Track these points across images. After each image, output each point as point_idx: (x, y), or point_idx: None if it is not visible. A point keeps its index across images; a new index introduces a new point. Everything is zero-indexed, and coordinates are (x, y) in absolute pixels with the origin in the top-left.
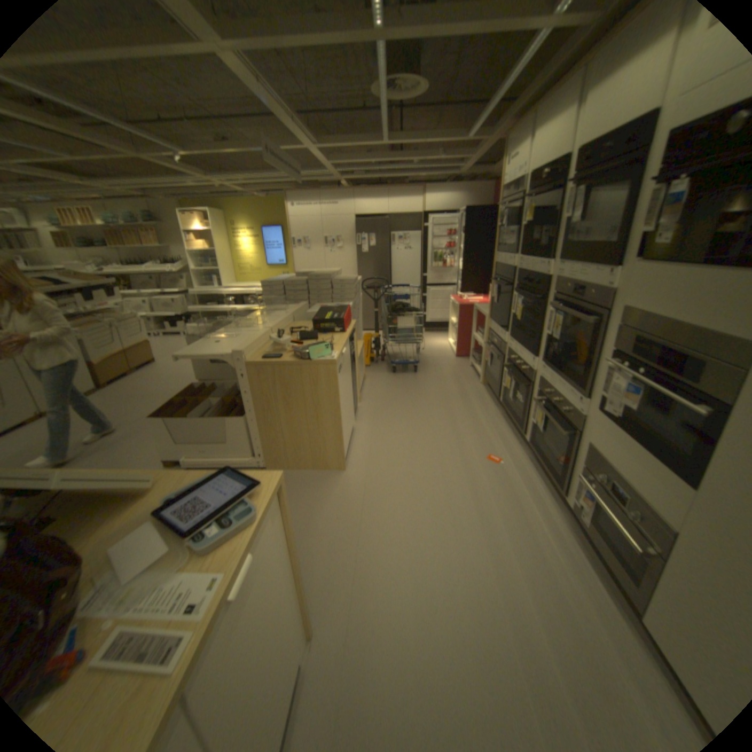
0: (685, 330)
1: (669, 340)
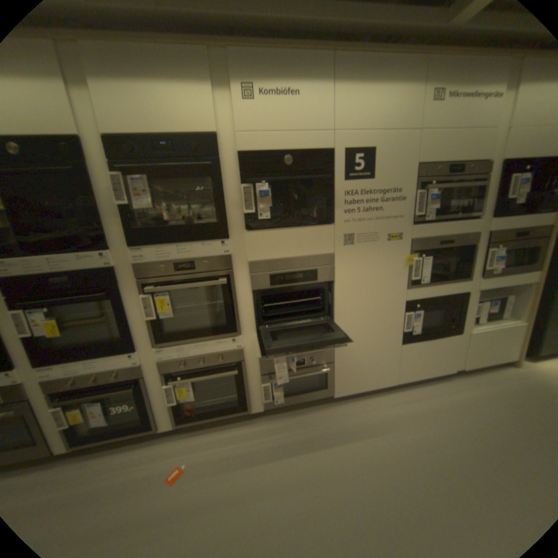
0: (300, 260)
1: (288, 269)
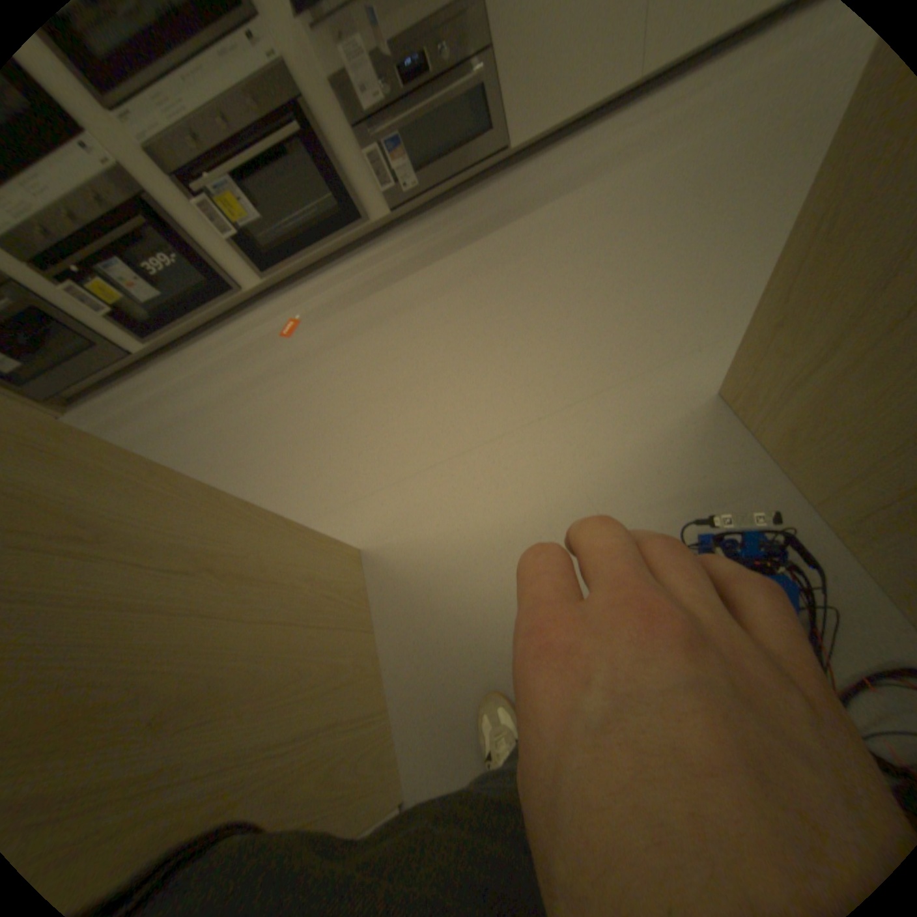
0: None
1: None
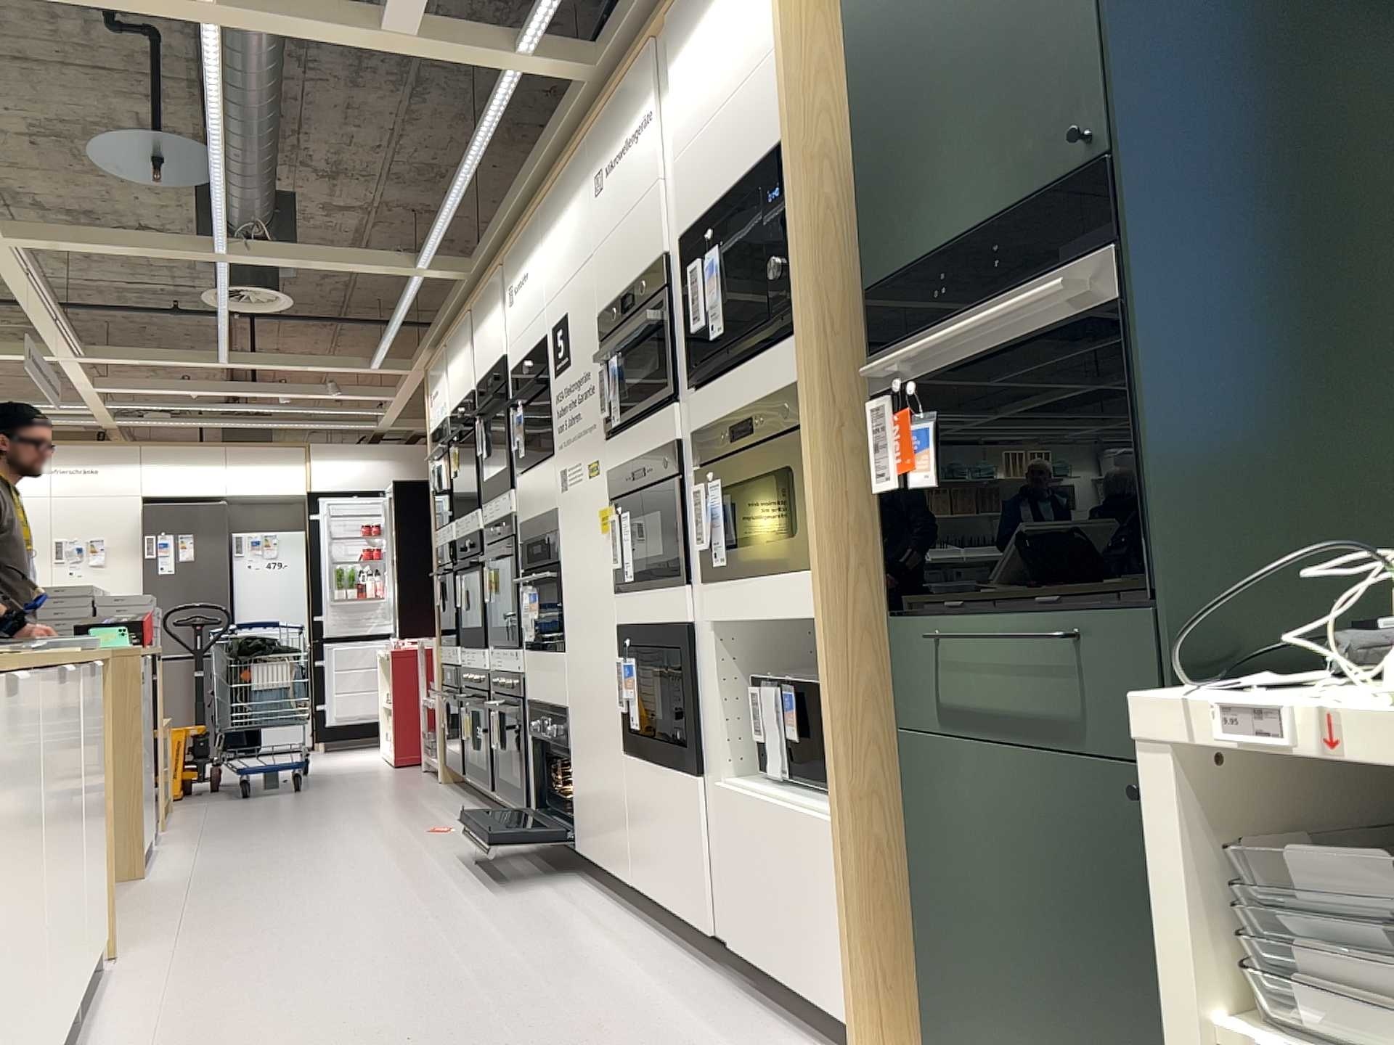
0: (539, 522)
1: (541, 539)
